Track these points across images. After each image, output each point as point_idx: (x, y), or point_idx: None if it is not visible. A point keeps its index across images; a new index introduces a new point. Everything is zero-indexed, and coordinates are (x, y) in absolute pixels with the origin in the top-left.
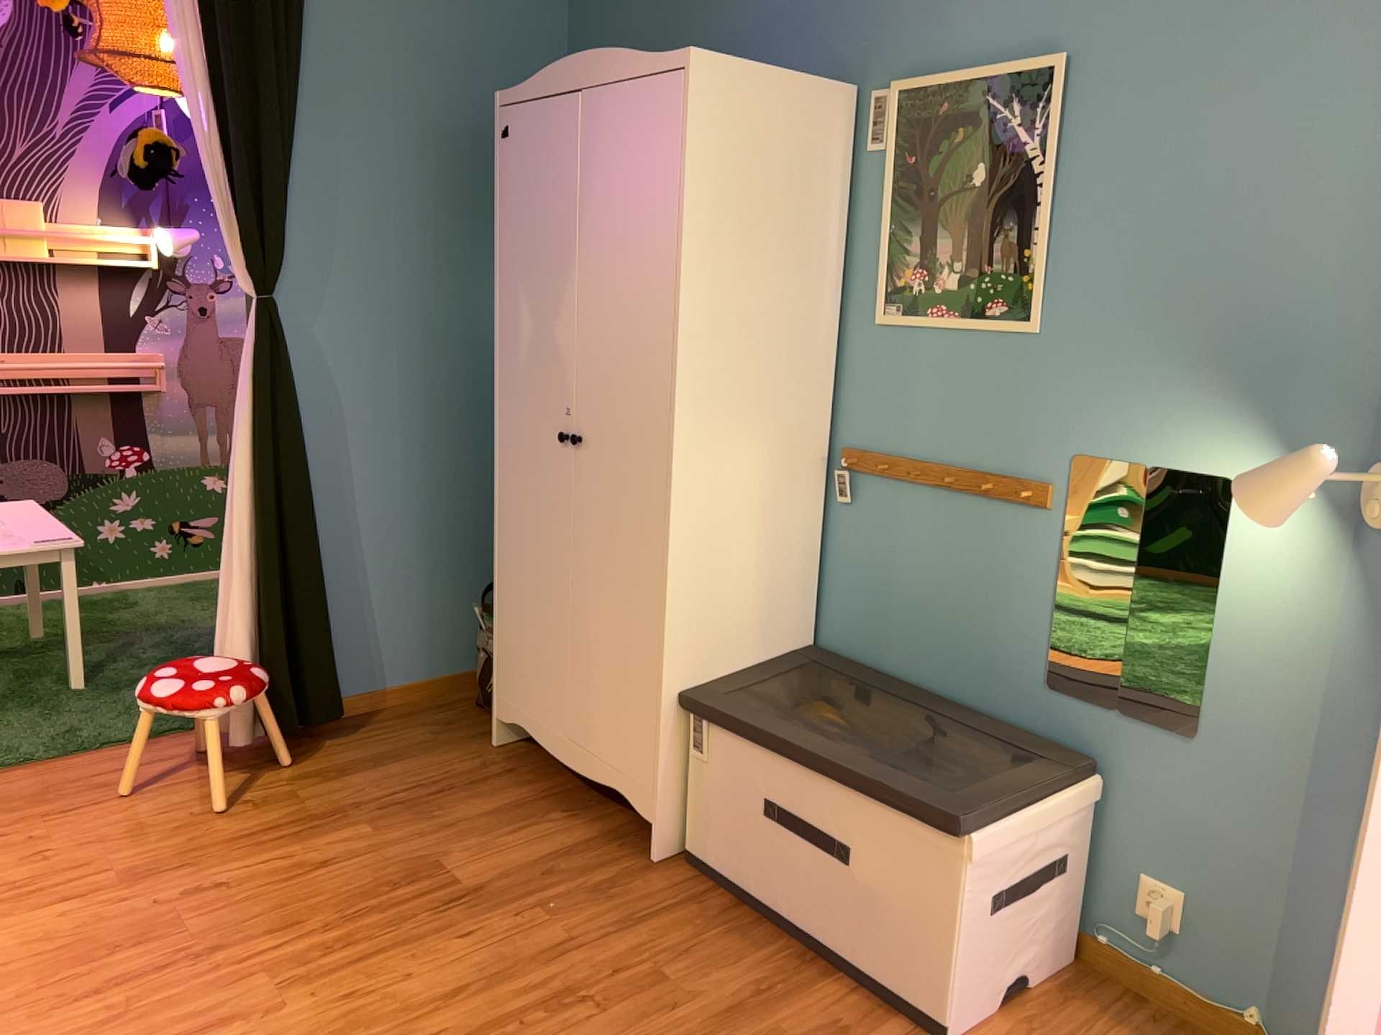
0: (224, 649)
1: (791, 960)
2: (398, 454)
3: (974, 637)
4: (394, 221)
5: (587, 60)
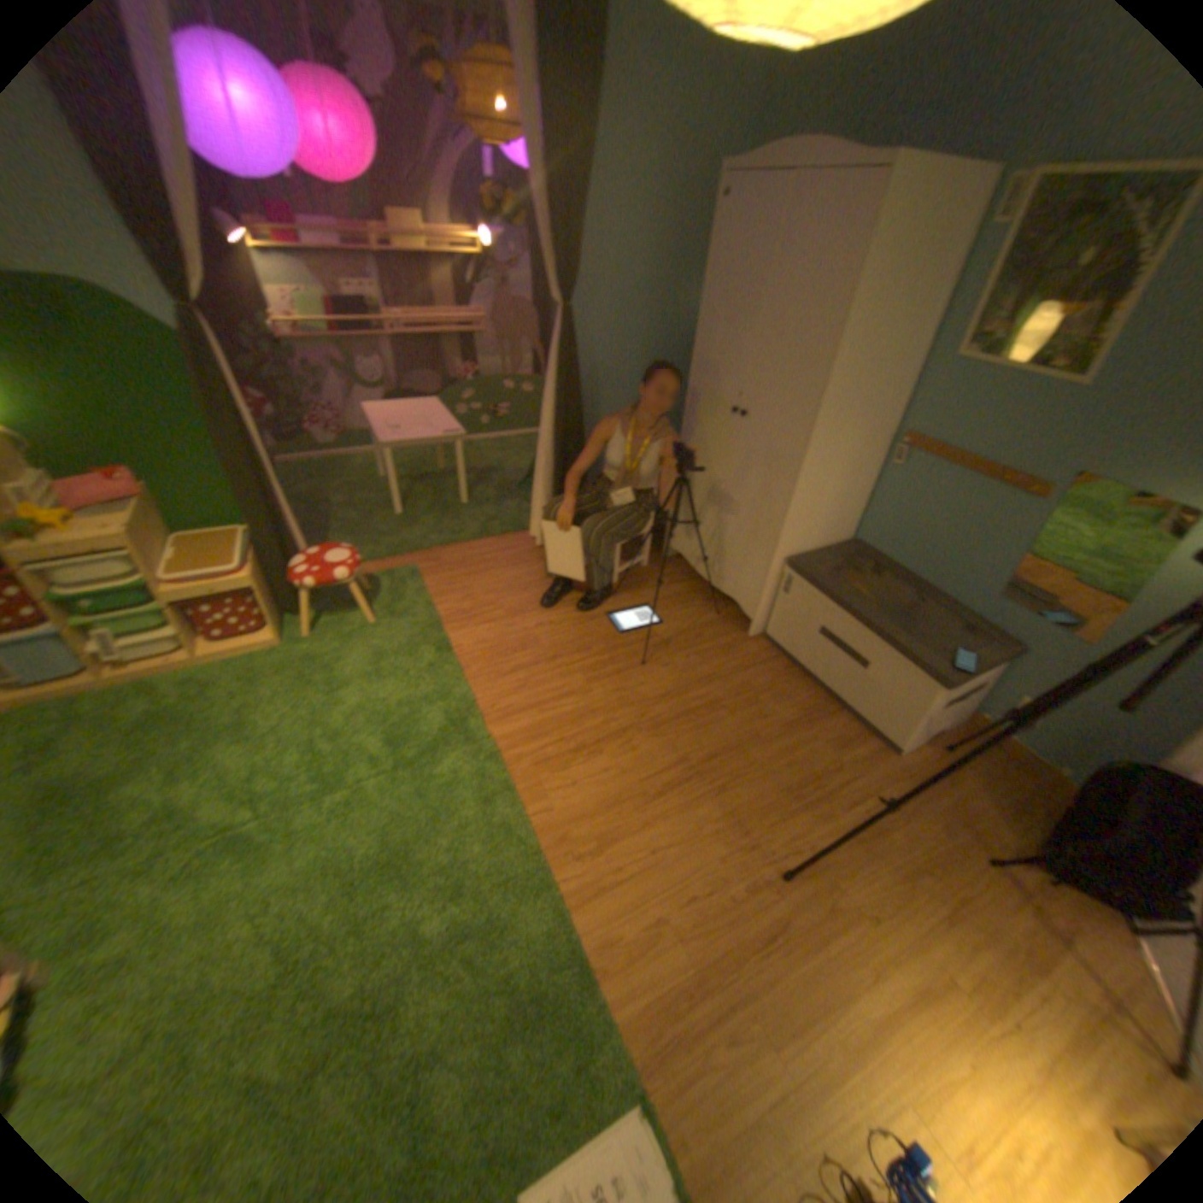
0: (538, 502)
1: (819, 702)
2: (625, 399)
3: (961, 560)
4: (637, 249)
5: (805, 147)
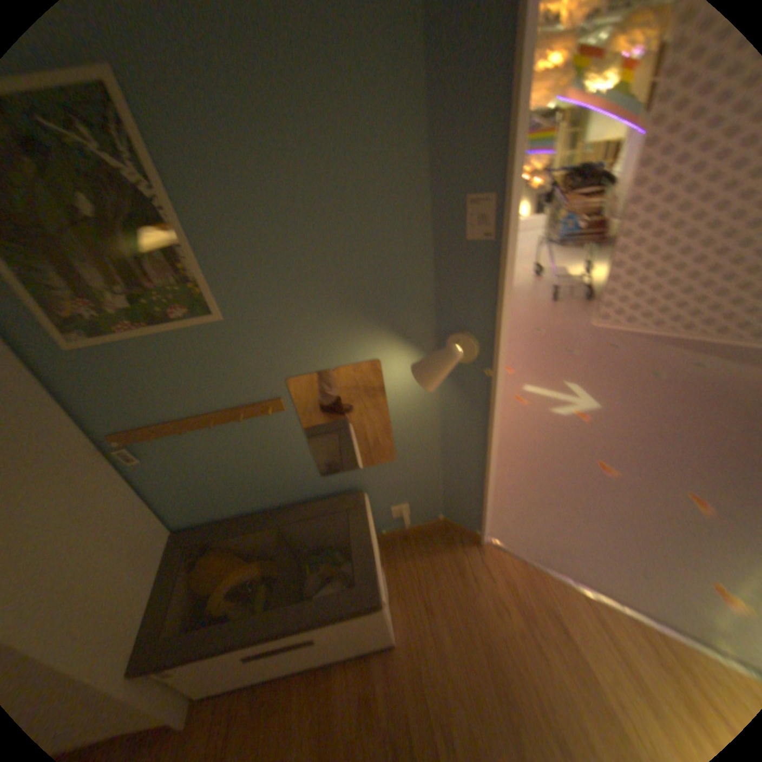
0: None
1: (306, 689)
2: None
3: (270, 477)
4: None
5: None
